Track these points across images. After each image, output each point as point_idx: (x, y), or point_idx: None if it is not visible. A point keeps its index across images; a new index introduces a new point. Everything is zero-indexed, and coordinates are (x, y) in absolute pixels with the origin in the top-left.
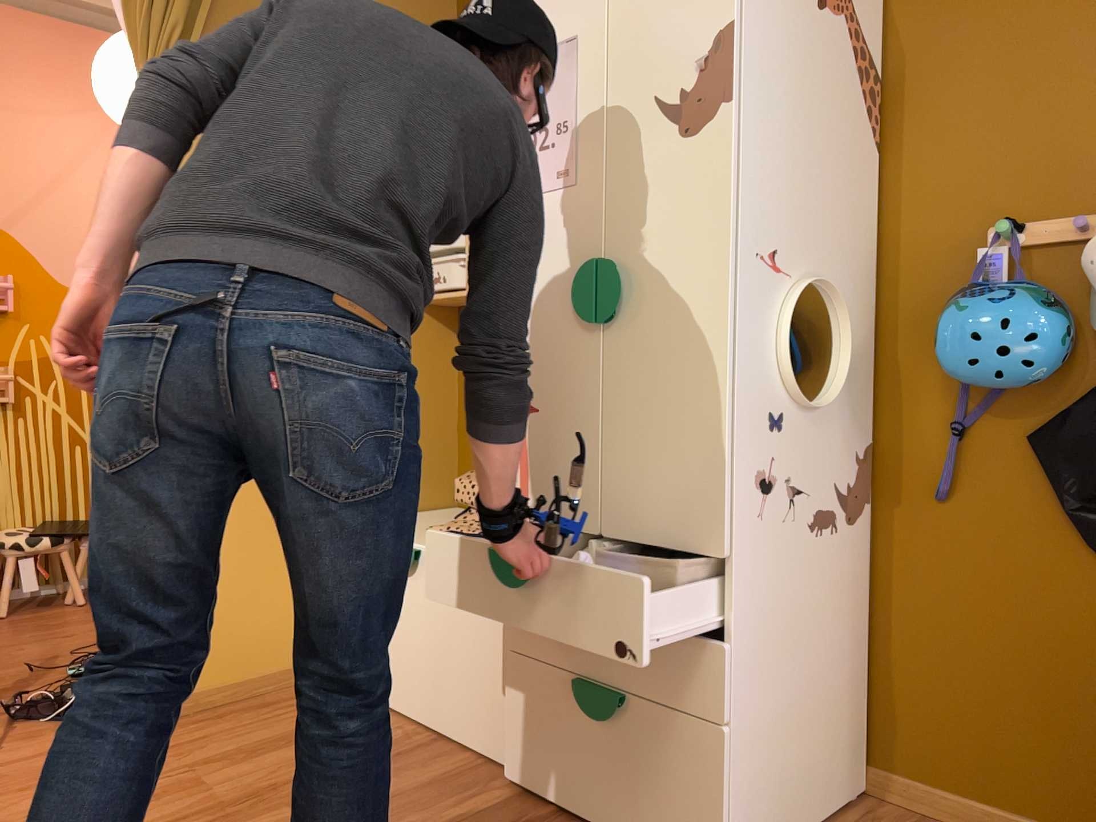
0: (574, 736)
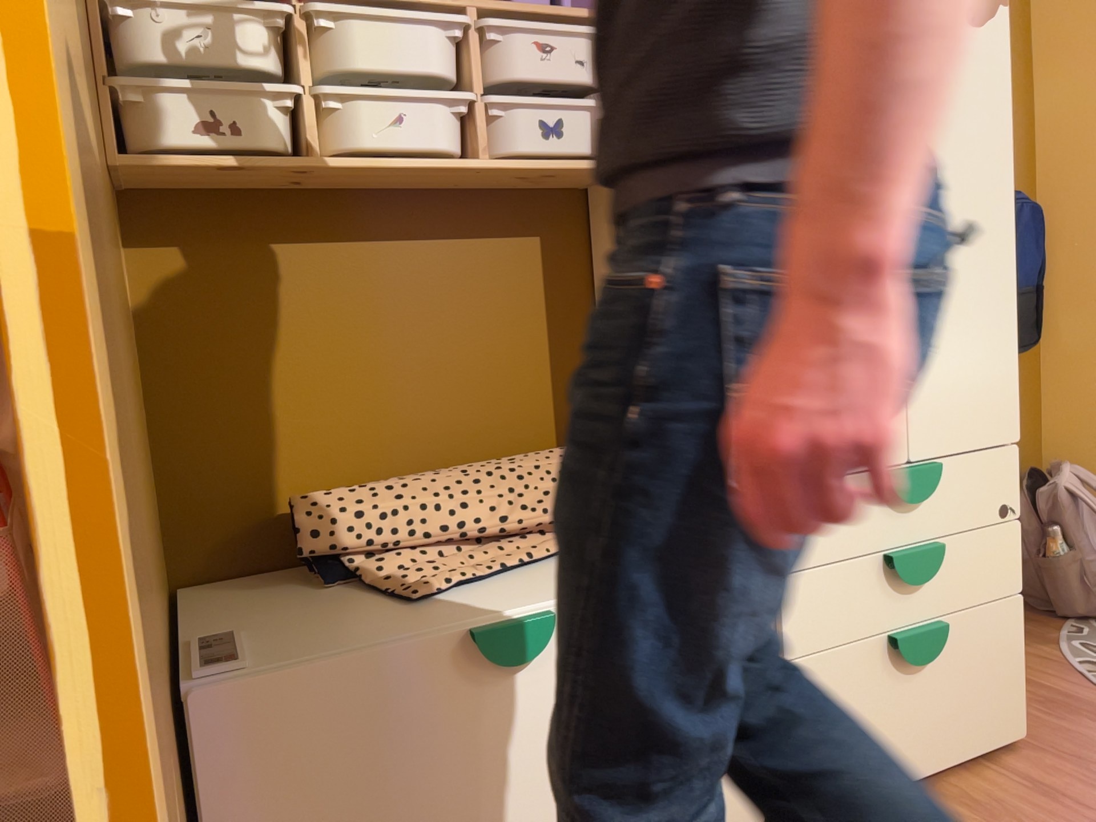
0: (888, 704)
